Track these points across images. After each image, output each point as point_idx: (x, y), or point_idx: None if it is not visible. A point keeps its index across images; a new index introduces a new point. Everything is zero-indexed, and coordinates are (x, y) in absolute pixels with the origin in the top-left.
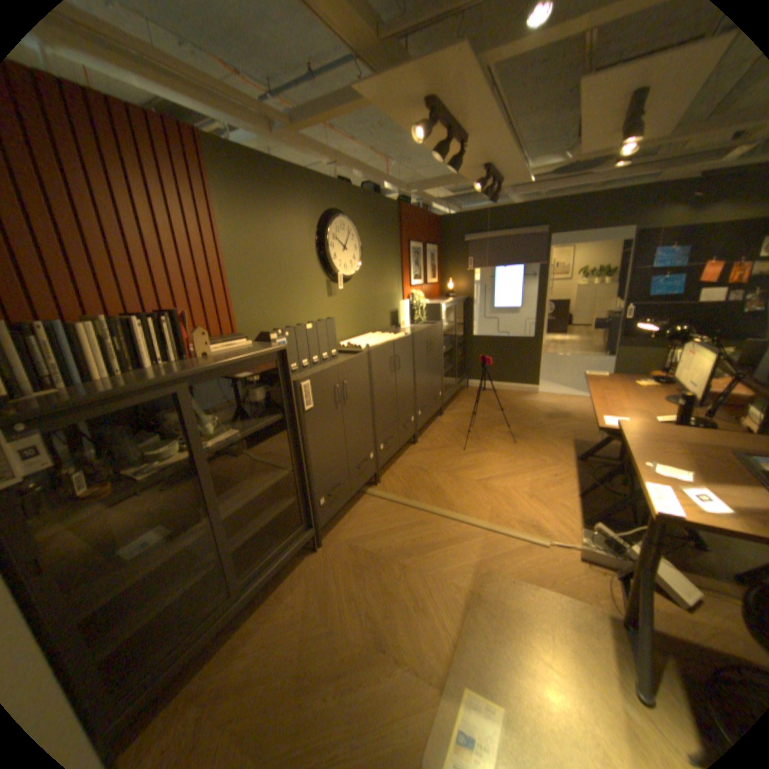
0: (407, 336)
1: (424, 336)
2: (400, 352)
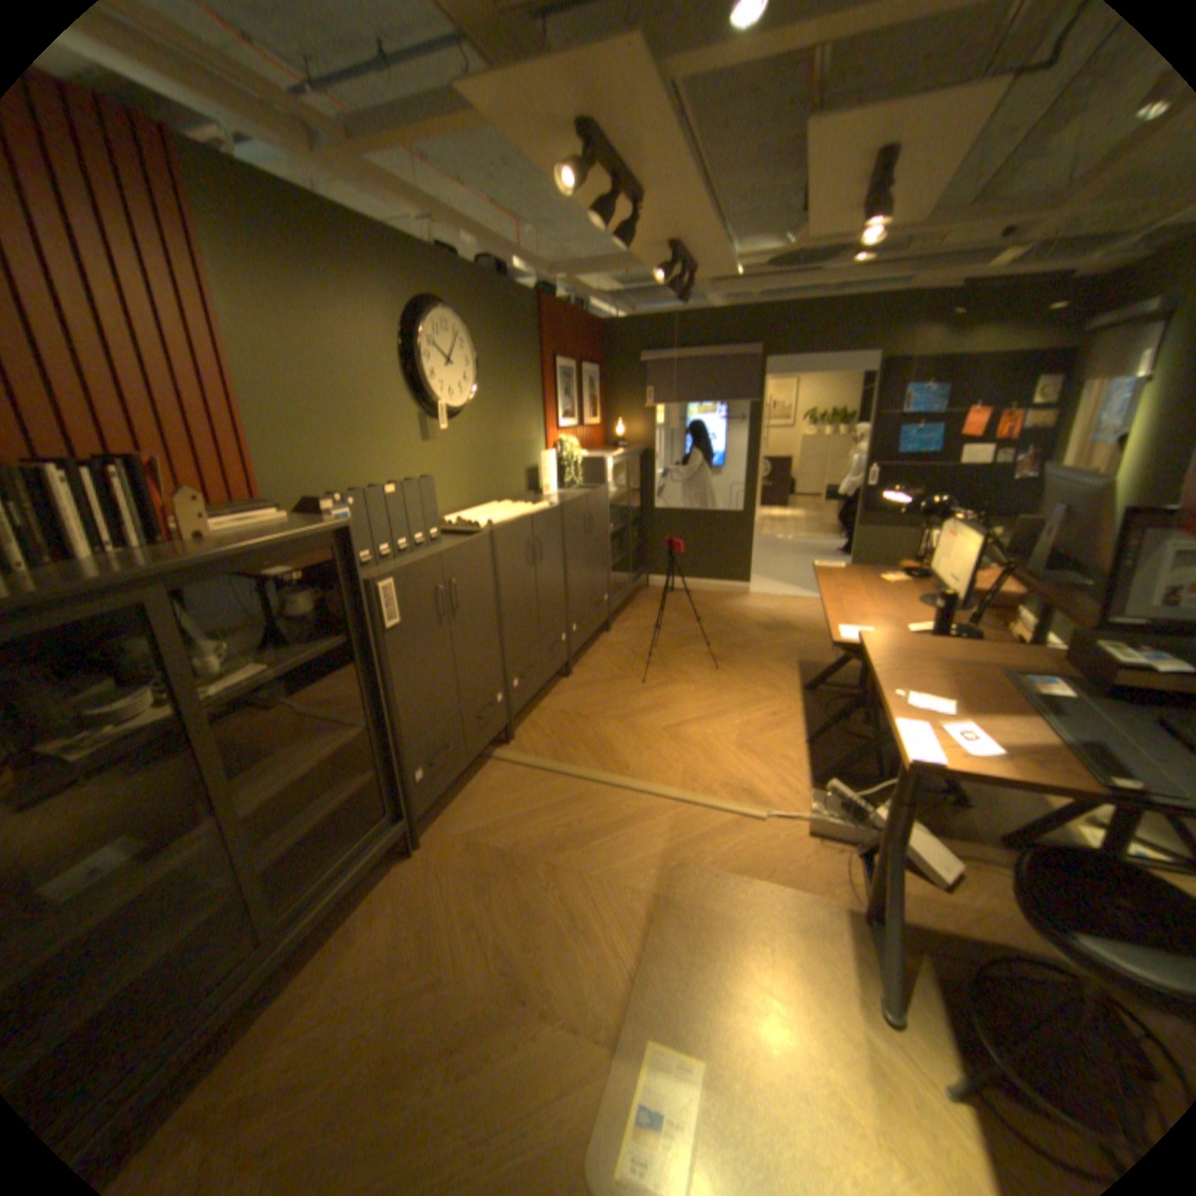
0: (553, 507)
1: (580, 508)
2: (542, 533)
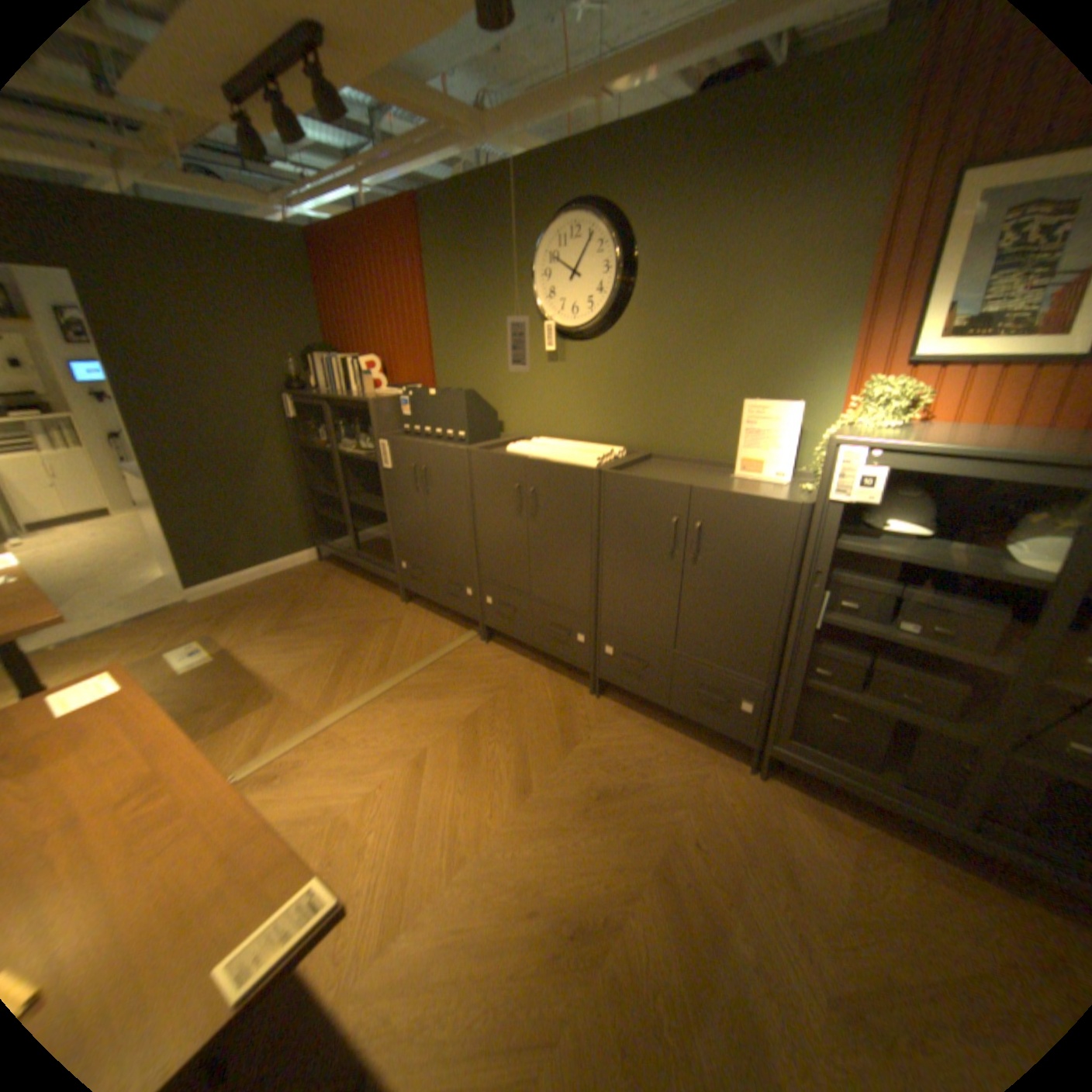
0: (587, 468)
1: (657, 498)
2: (543, 487)
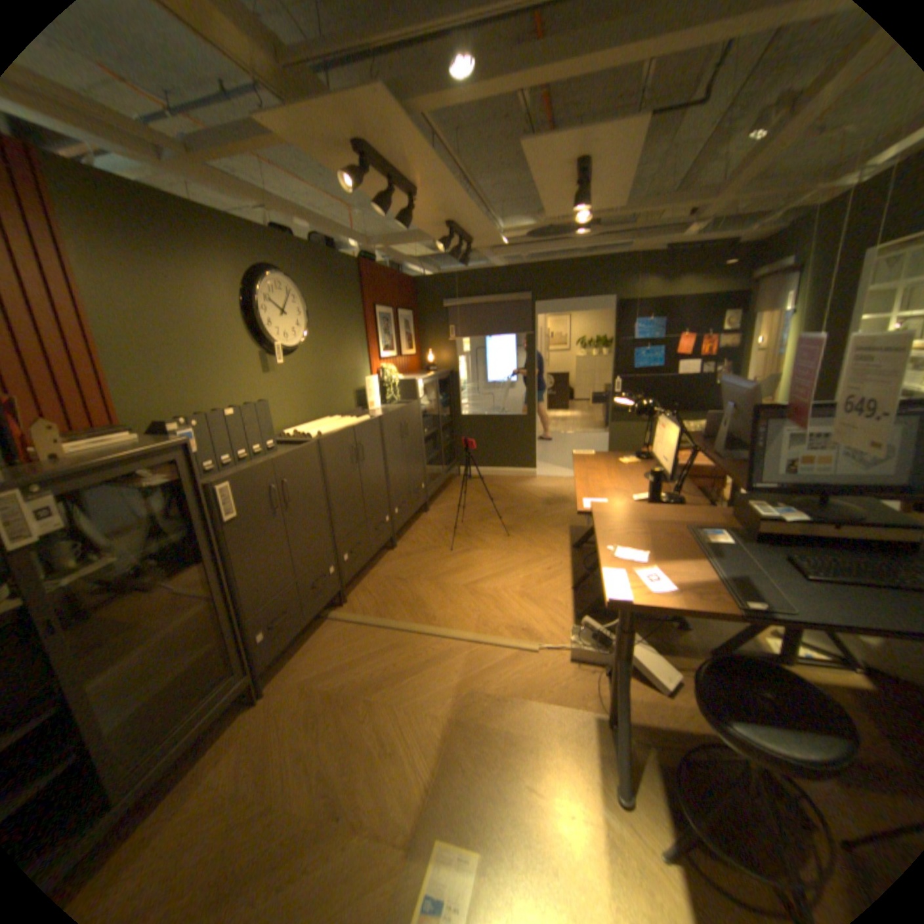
0: (373, 418)
1: (396, 418)
2: (364, 439)
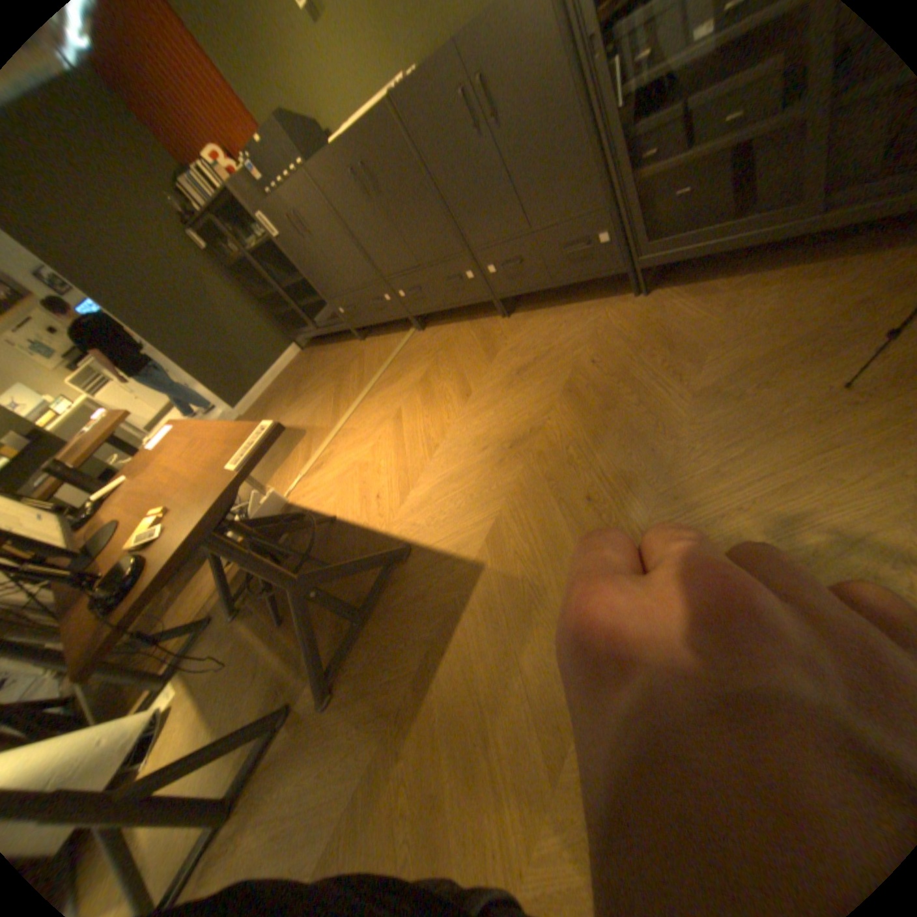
0: (380, 100)
1: (438, 78)
2: (366, 152)
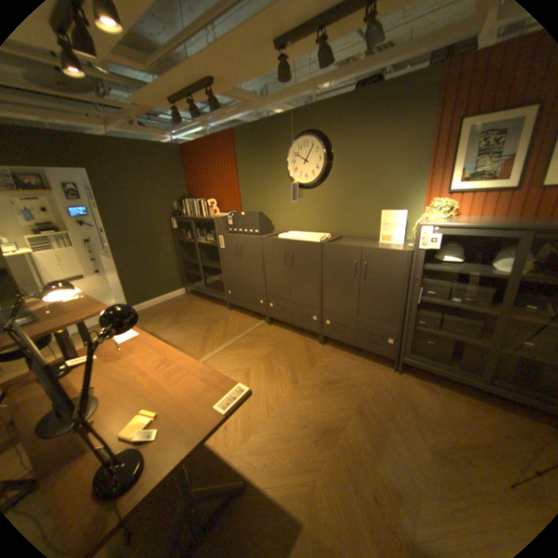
0: (316, 242)
1: (347, 253)
2: (296, 251)
